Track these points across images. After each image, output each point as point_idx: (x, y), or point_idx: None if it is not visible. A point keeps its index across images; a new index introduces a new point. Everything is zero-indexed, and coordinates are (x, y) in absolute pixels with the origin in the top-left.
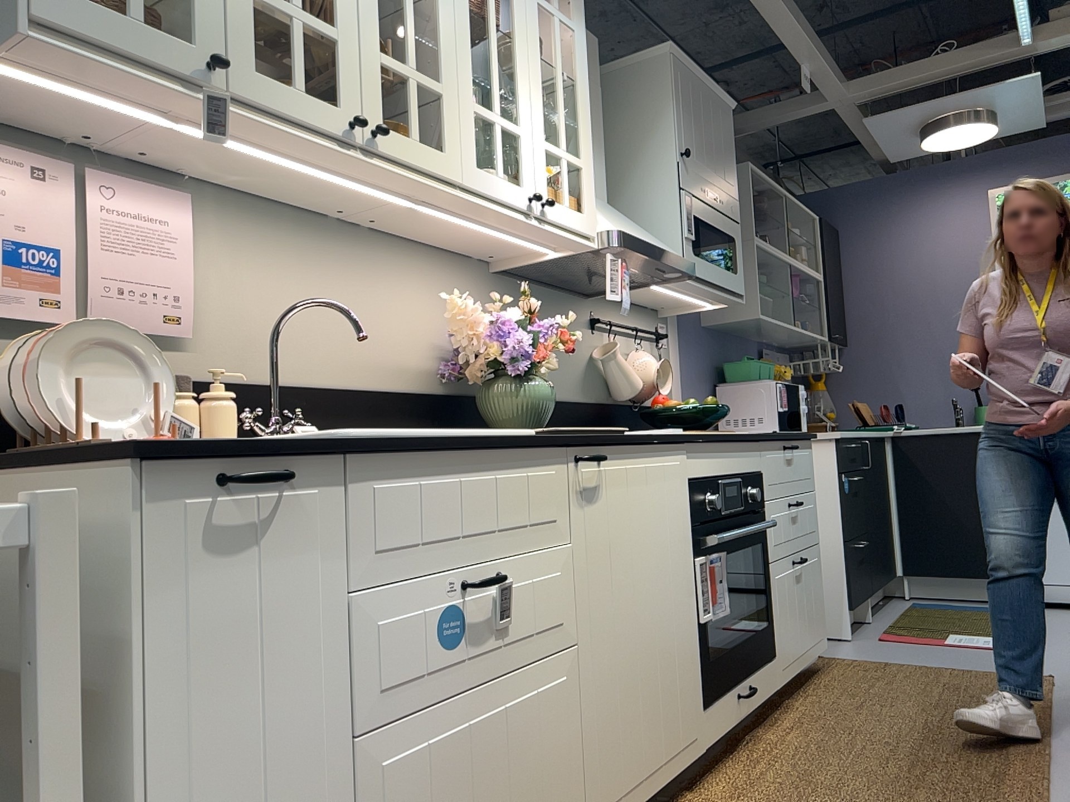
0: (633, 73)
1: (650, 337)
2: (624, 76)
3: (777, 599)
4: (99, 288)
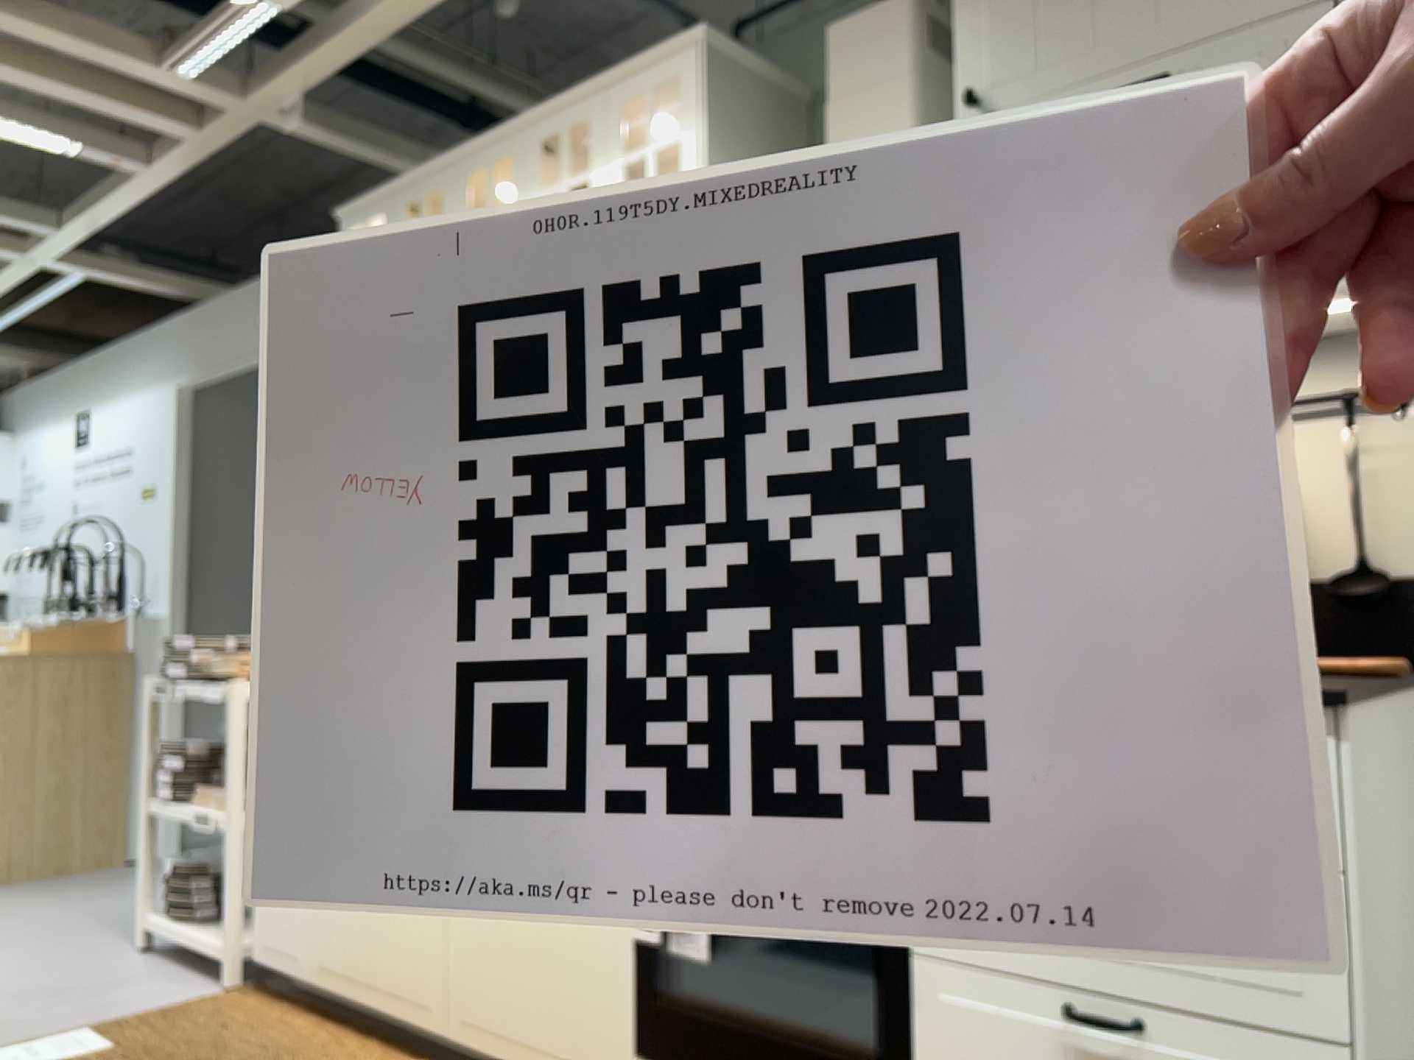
0: None
1: (1330, 406)
2: None
3: (936, 1045)
4: None
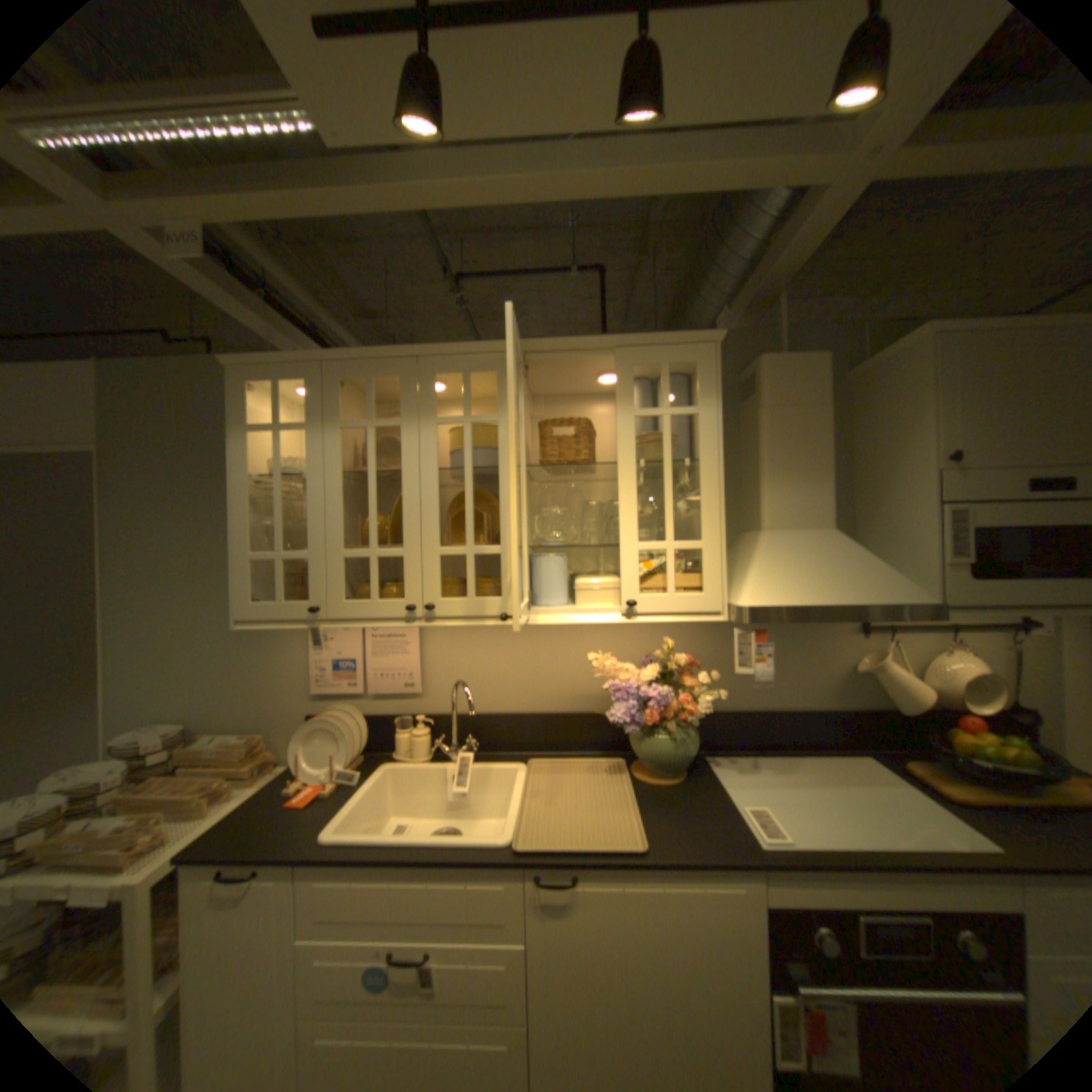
0: (897, 362)
1: (999, 628)
2: (890, 365)
3: None
4: (372, 676)
